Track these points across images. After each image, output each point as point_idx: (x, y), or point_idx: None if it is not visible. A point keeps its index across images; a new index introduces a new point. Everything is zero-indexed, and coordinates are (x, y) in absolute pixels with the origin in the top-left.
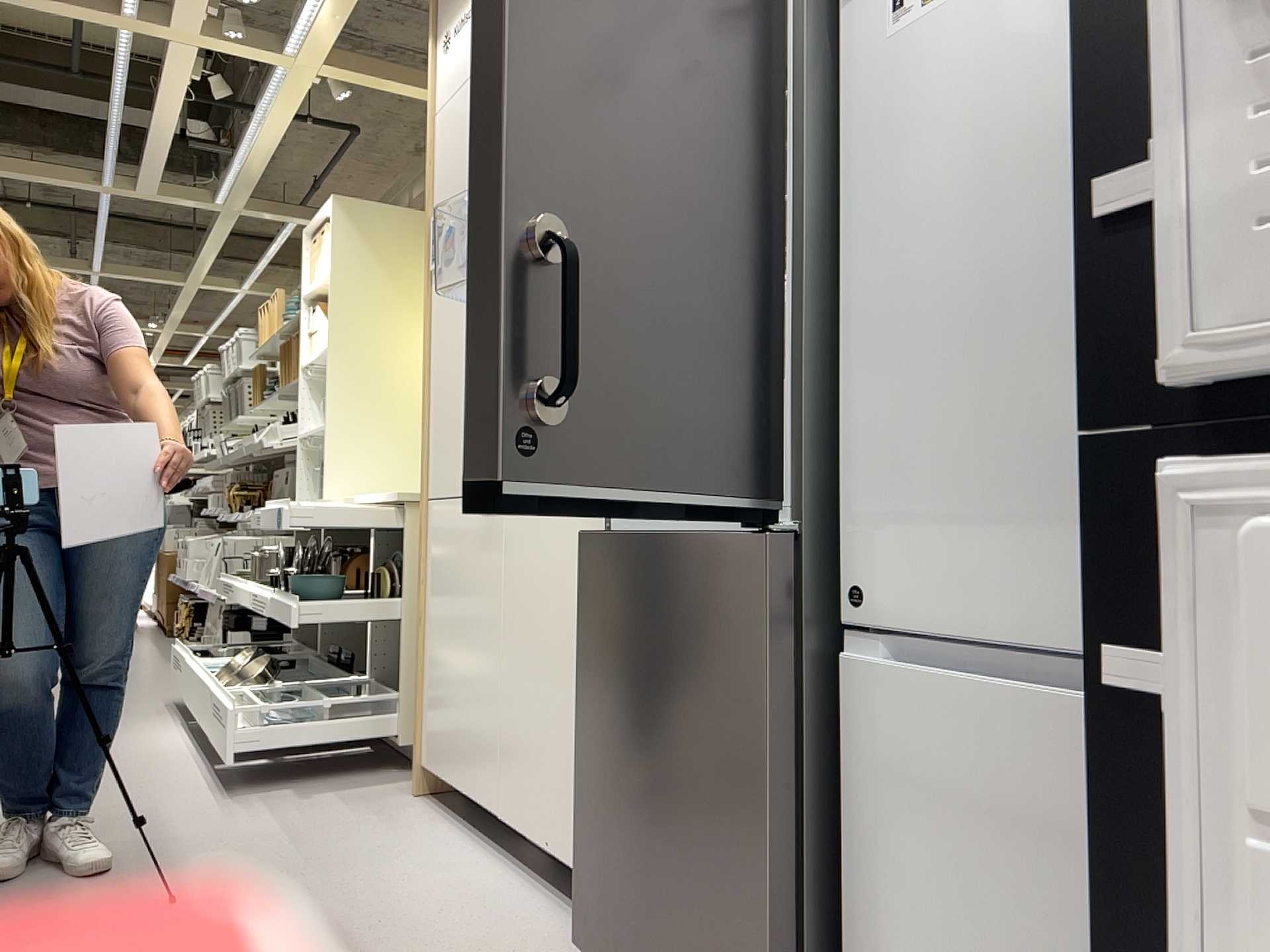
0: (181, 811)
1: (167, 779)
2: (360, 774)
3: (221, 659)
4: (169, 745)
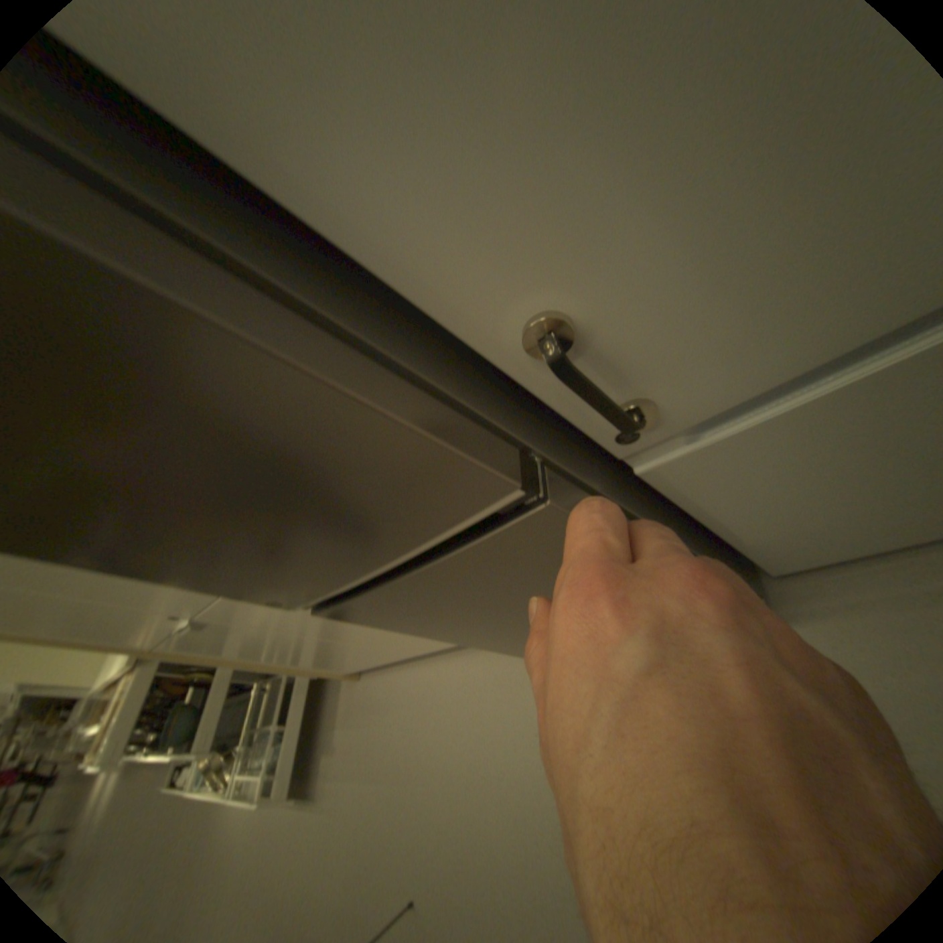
0: (316, 838)
1: (281, 831)
2: (326, 701)
3: (196, 766)
4: (248, 811)
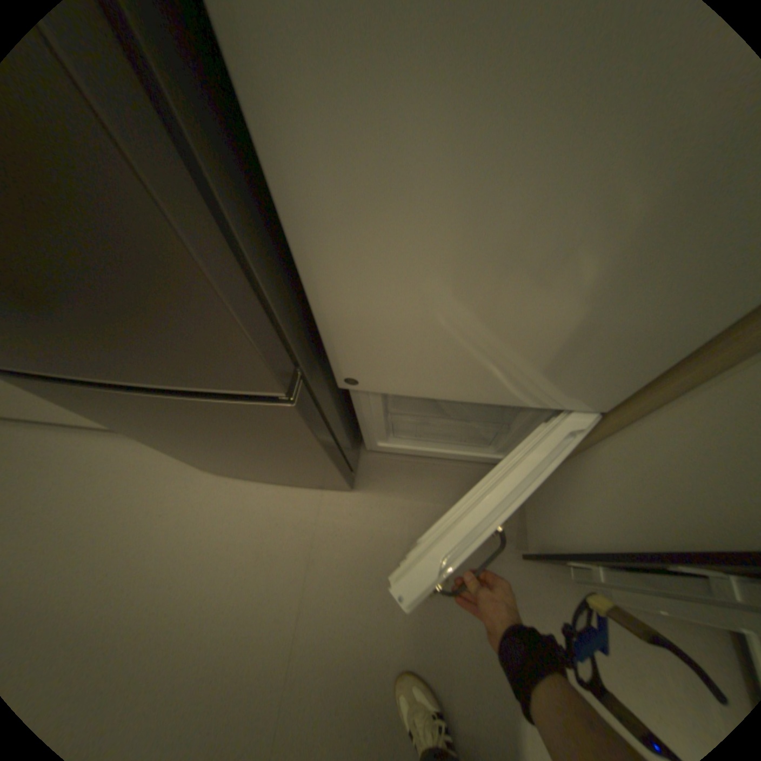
0: None
1: None
2: None
3: None
4: None
